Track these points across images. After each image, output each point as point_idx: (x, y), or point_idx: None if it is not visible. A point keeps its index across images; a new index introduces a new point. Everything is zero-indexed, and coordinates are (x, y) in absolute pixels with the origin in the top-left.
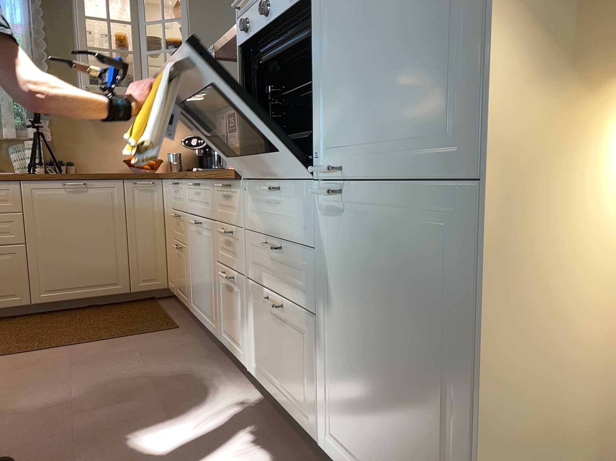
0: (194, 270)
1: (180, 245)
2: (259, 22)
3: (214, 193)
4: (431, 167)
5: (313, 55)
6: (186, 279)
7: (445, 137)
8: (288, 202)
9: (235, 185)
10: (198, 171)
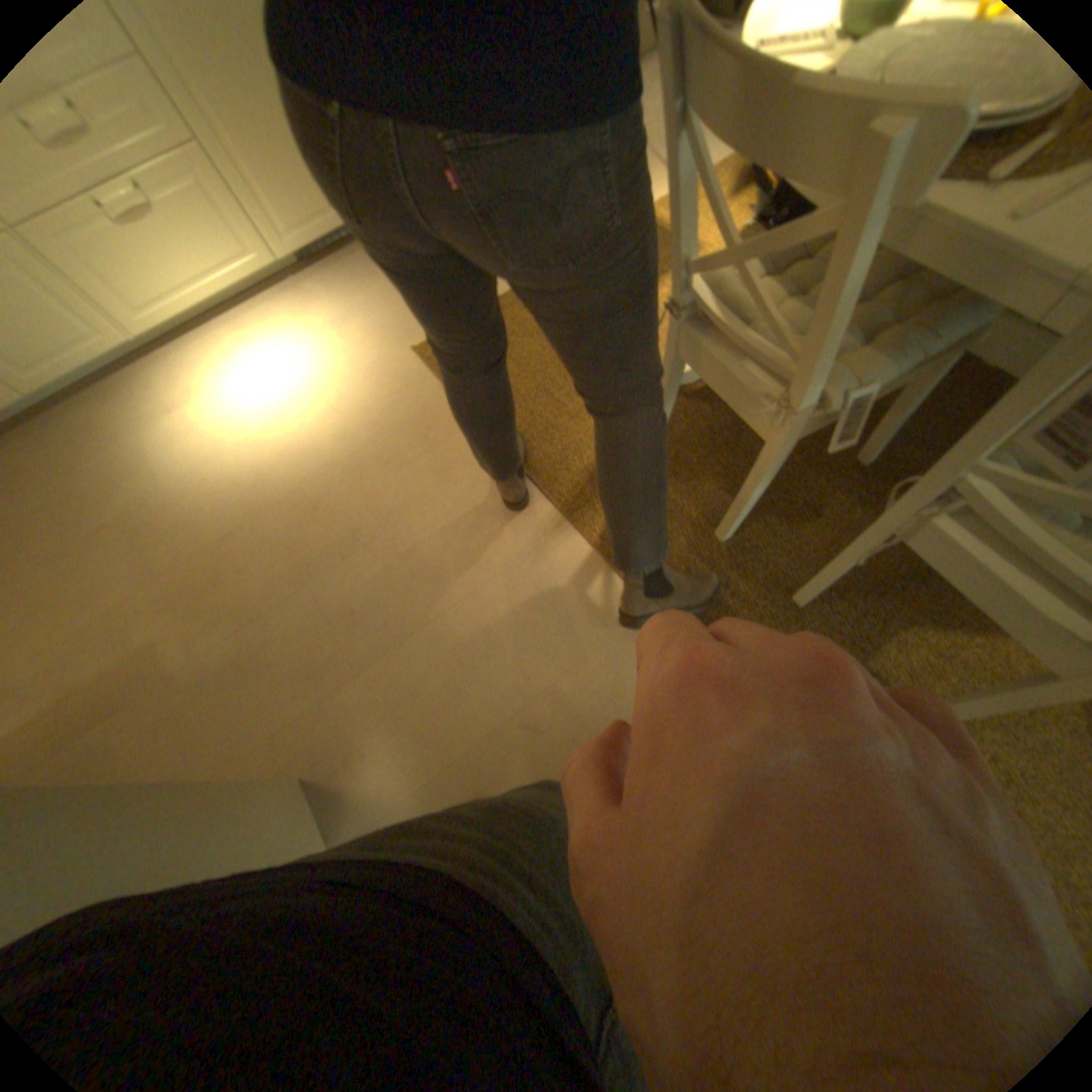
0: None
1: None
2: None
3: None
4: None
5: None
6: None
7: None
8: None
9: None
10: None
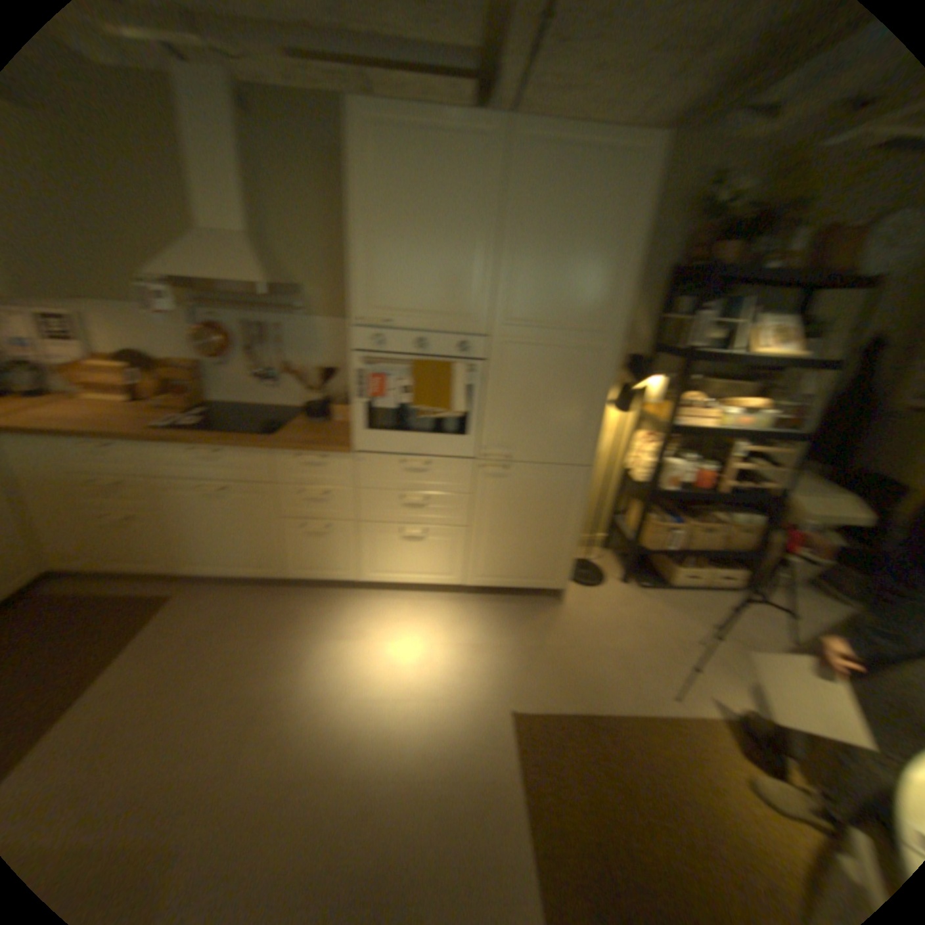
0: (197, 532)
1: (132, 513)
2: (403, 345)
3: (276, 460)
4: (567, 460)
5: (482, 394)
6: (158, 546)
7: (575, 450)
8: (439, 470)
9: (338, 456)
10: (209, 435)
